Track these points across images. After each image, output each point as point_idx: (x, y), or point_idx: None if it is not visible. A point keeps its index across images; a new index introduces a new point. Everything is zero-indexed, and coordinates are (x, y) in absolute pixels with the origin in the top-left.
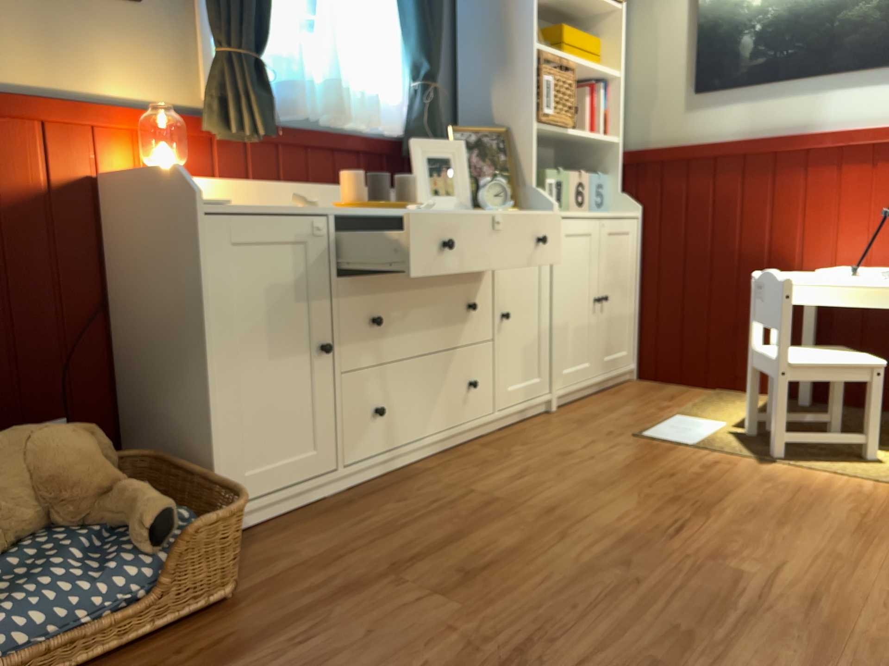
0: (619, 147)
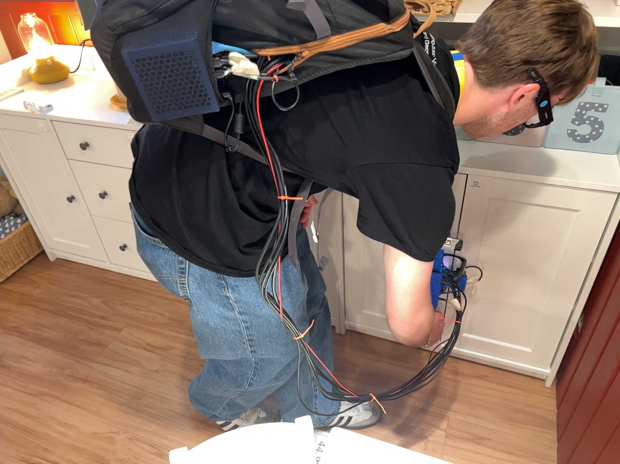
0: None
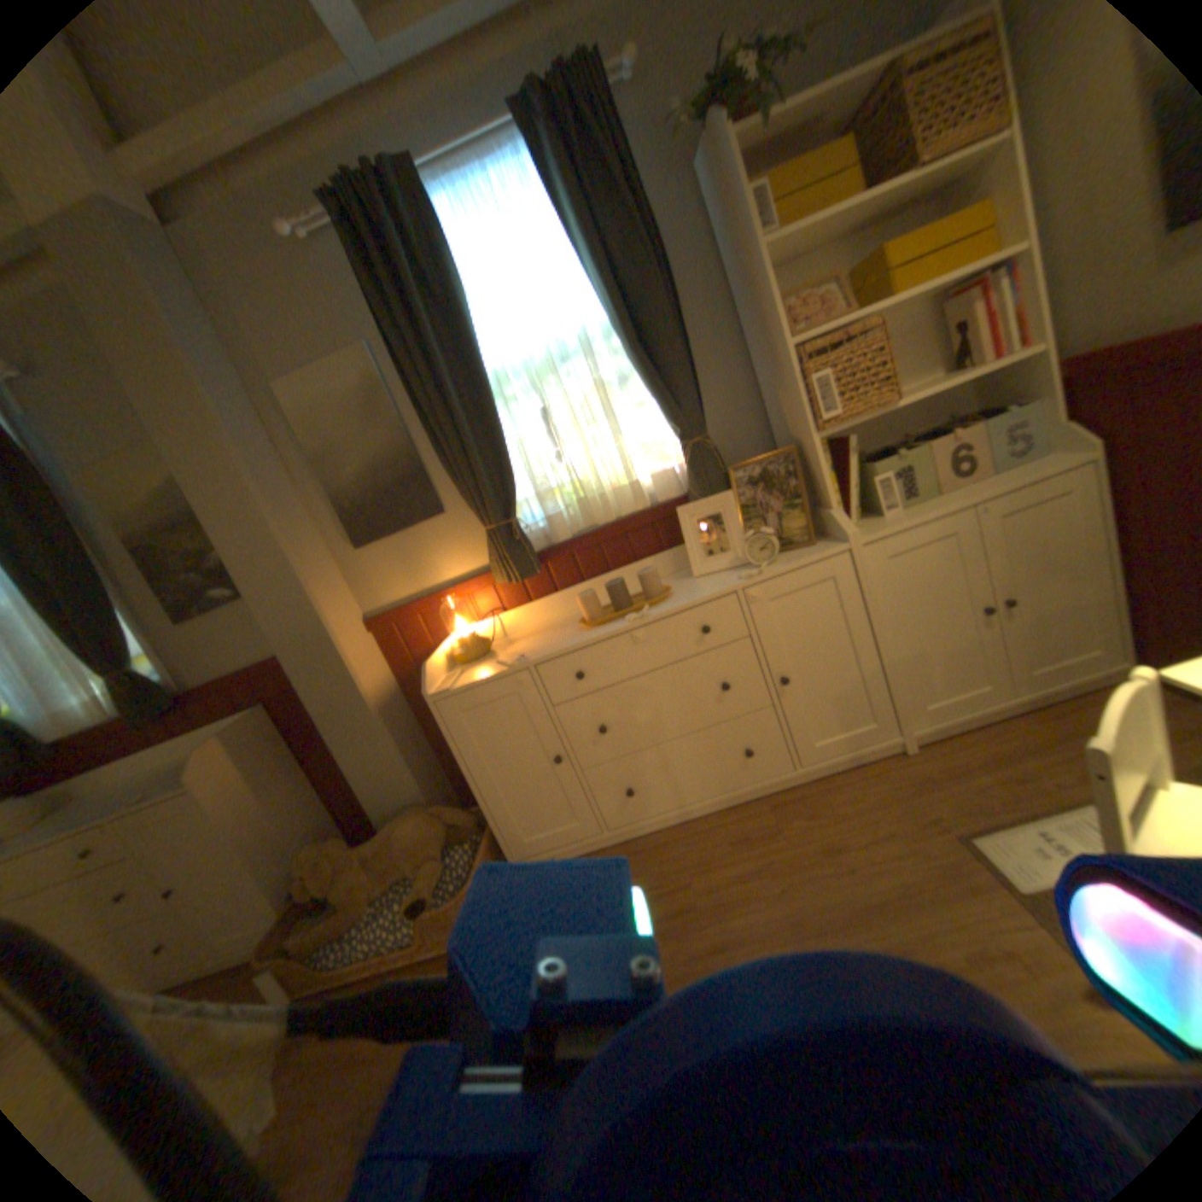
0: (1049, 355)
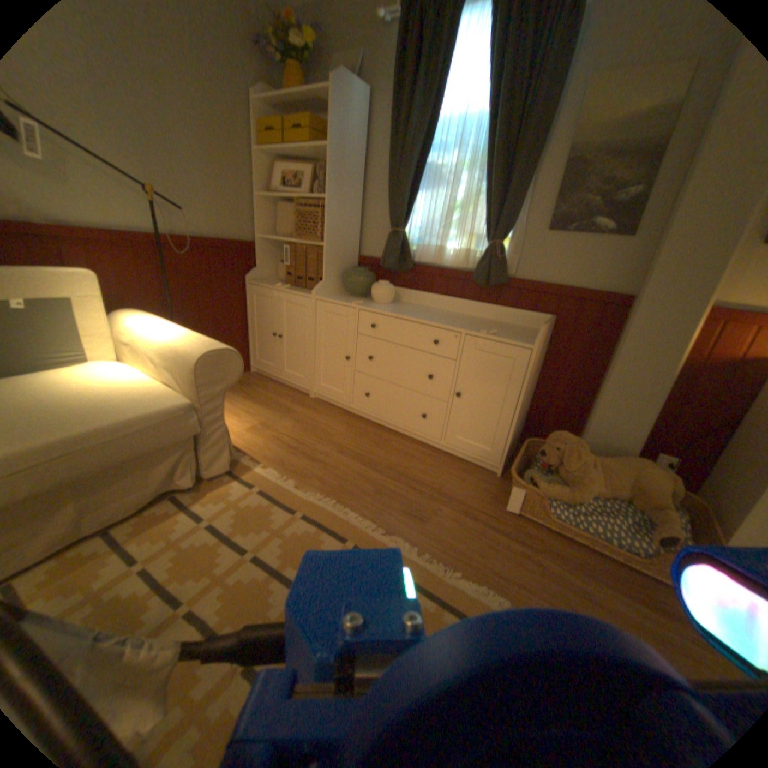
0: None
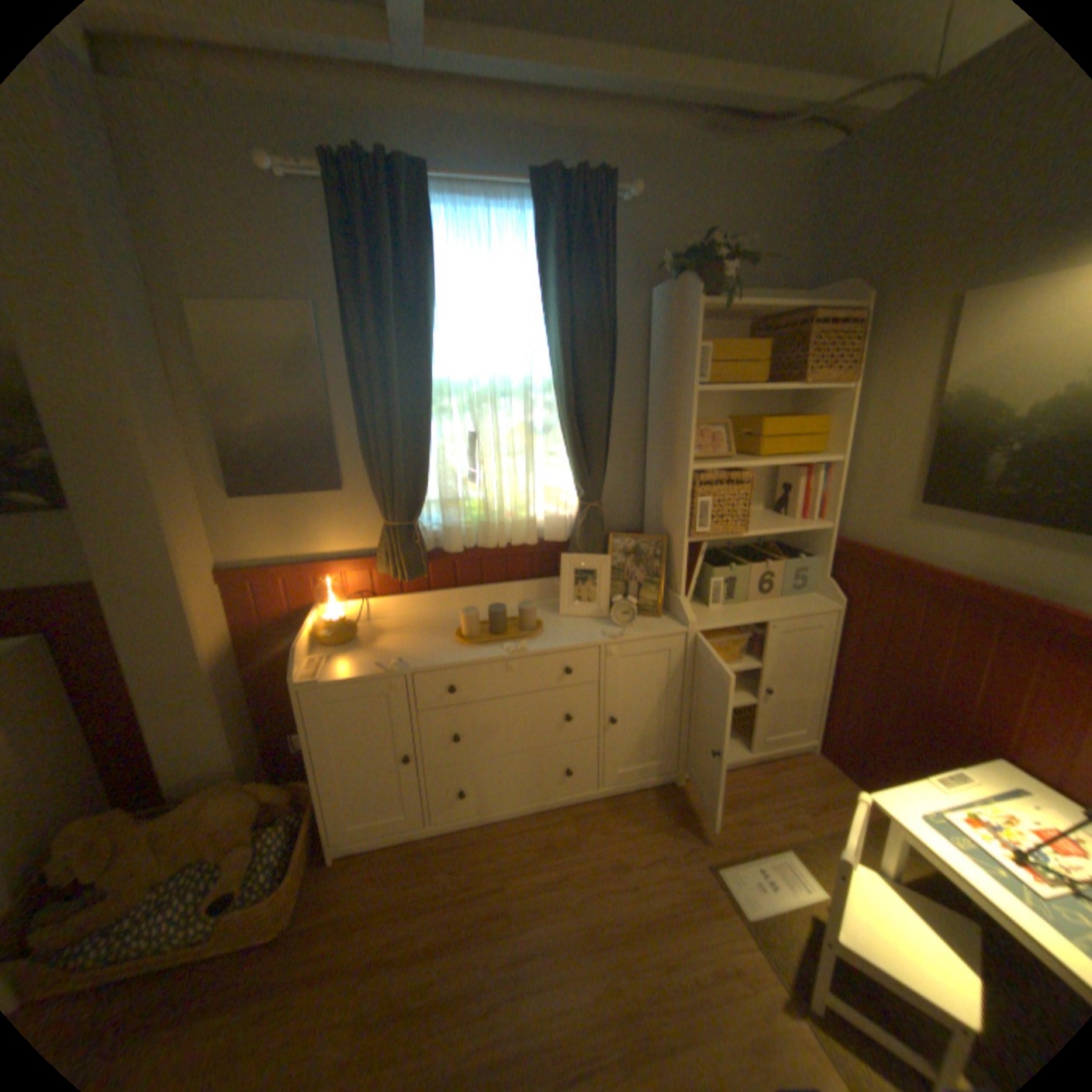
0: (832, 533)
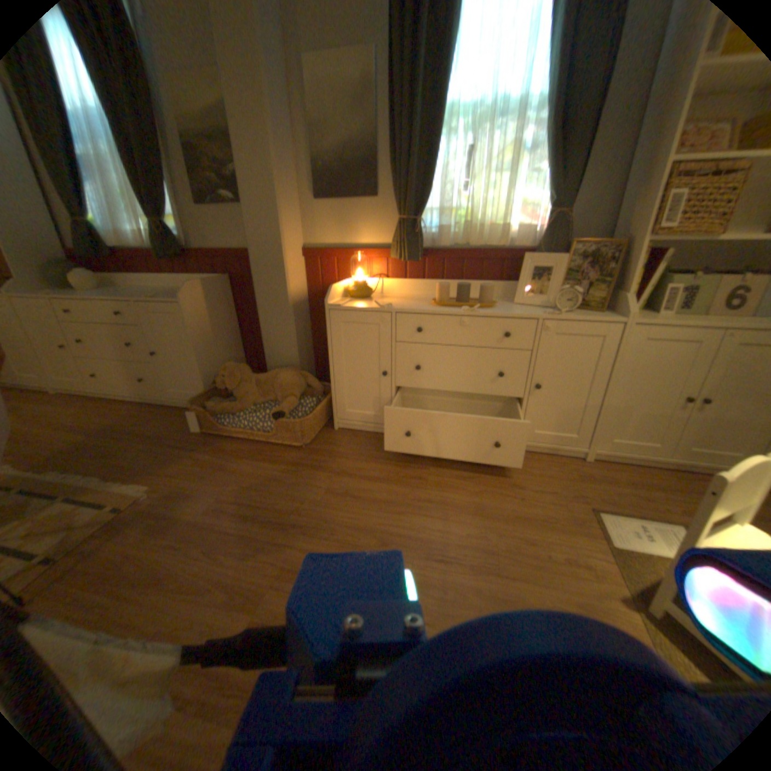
0: None
